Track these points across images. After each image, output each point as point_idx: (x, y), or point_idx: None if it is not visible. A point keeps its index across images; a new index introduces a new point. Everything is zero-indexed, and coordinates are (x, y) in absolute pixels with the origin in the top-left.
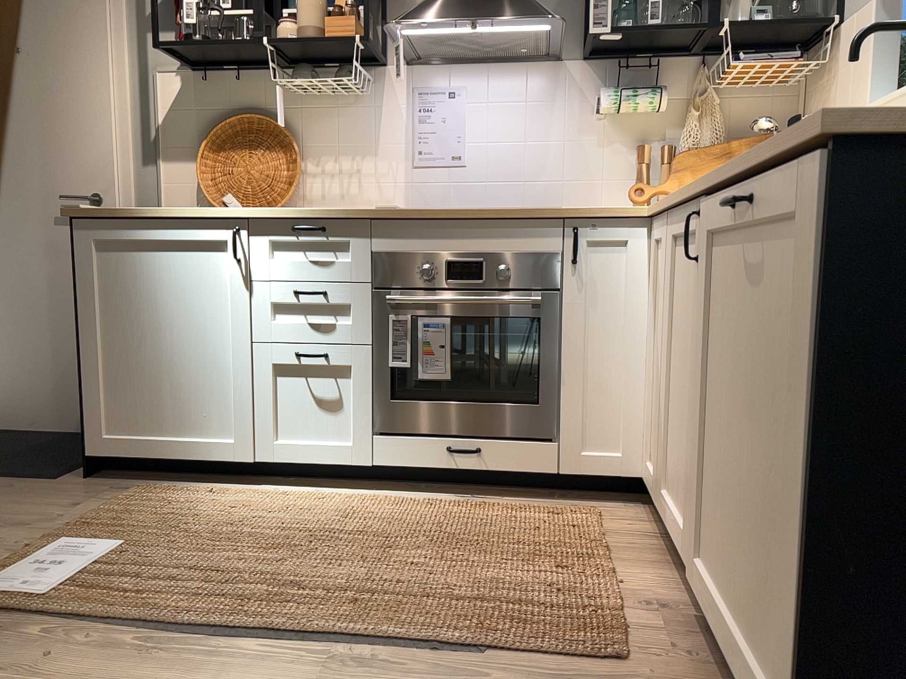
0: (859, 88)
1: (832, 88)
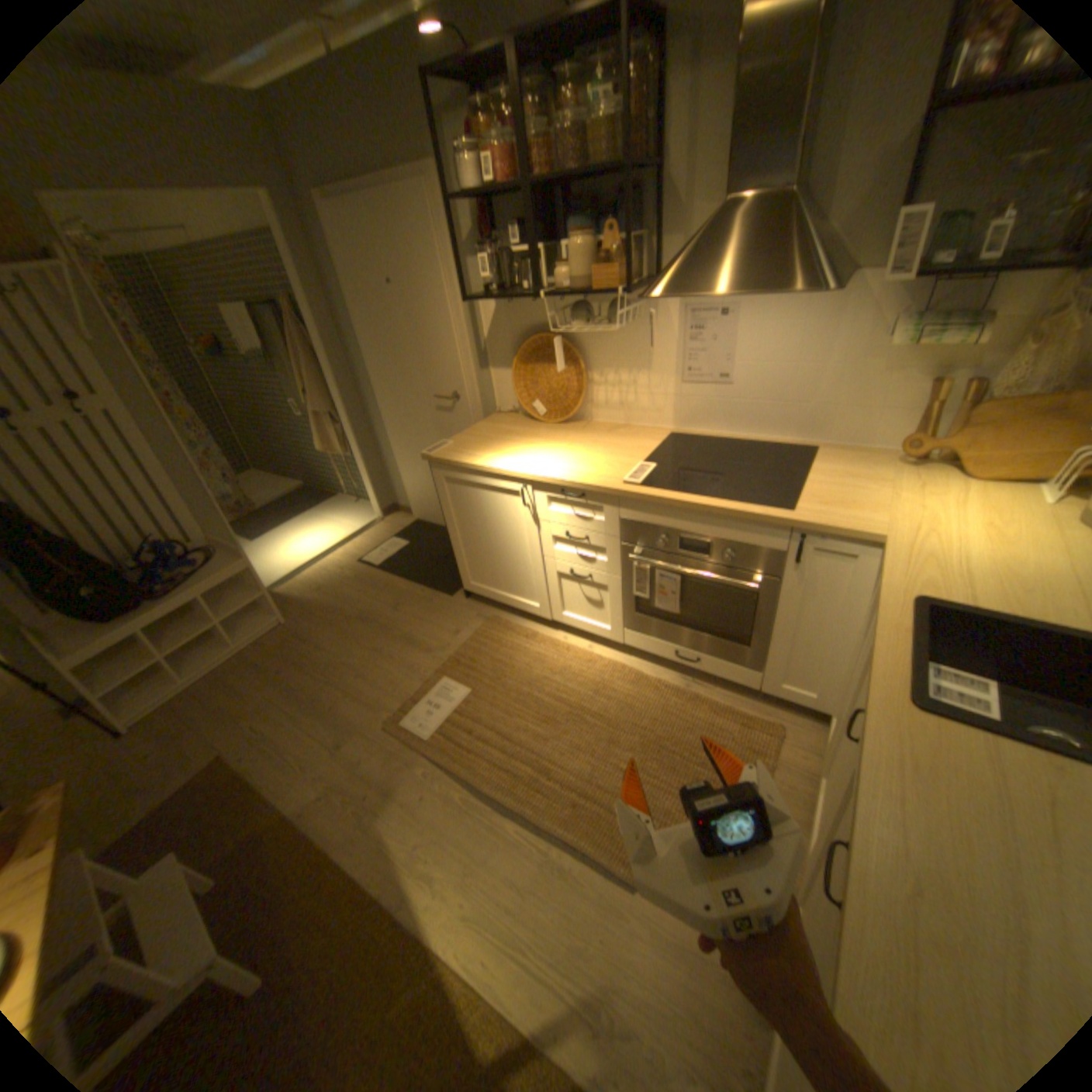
0: None
1: None
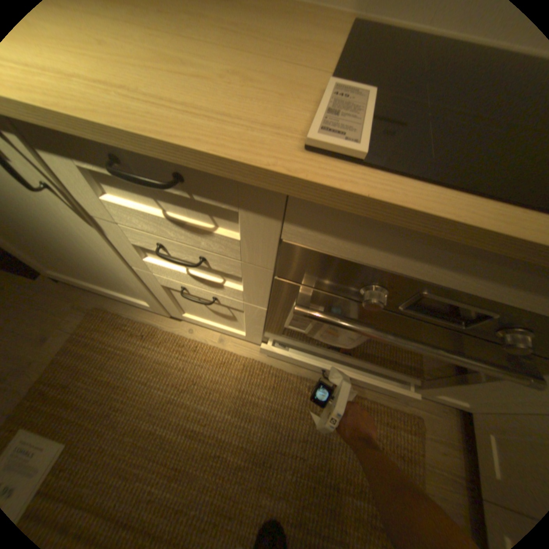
0: None
1: None
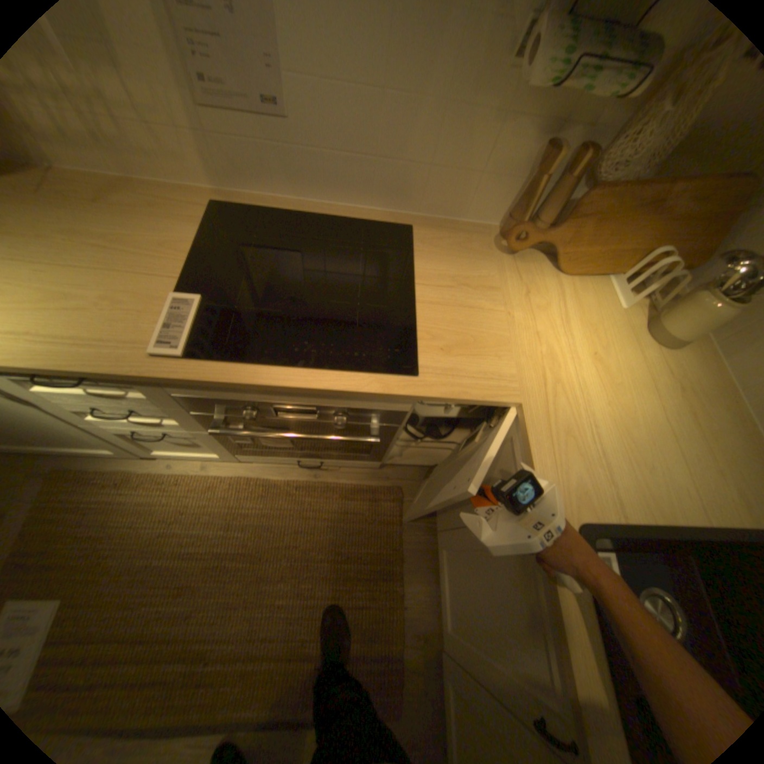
0: None
1: None
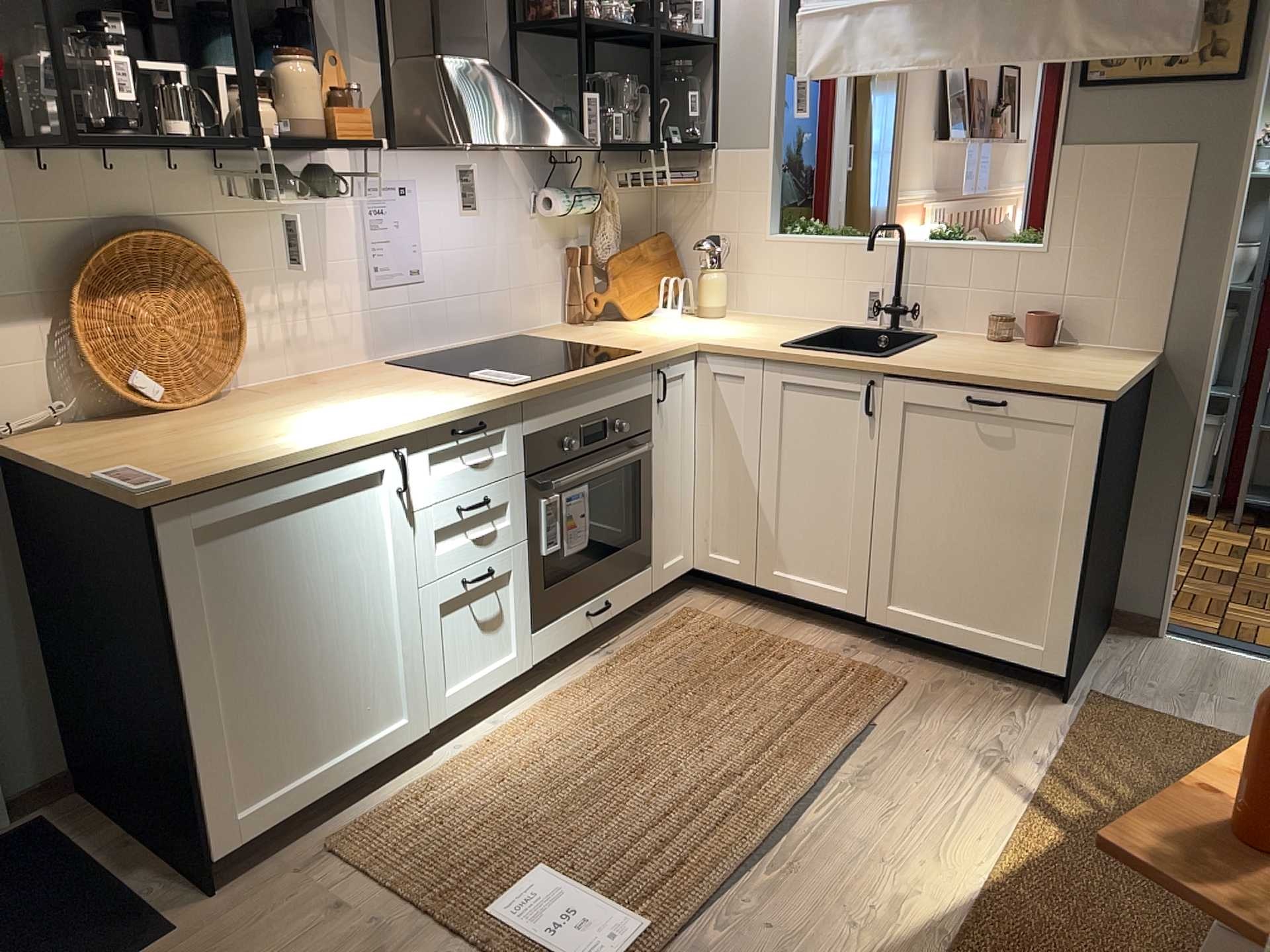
0: (757, 216)
1: (715, 202)
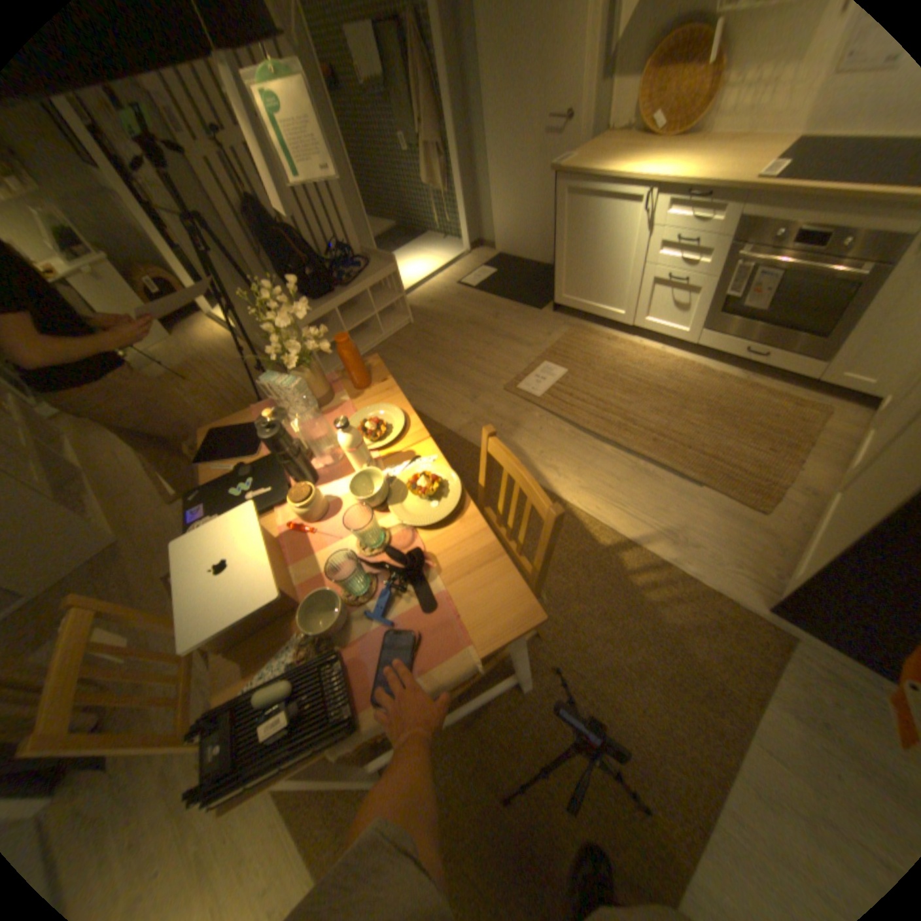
0: None
1: None
